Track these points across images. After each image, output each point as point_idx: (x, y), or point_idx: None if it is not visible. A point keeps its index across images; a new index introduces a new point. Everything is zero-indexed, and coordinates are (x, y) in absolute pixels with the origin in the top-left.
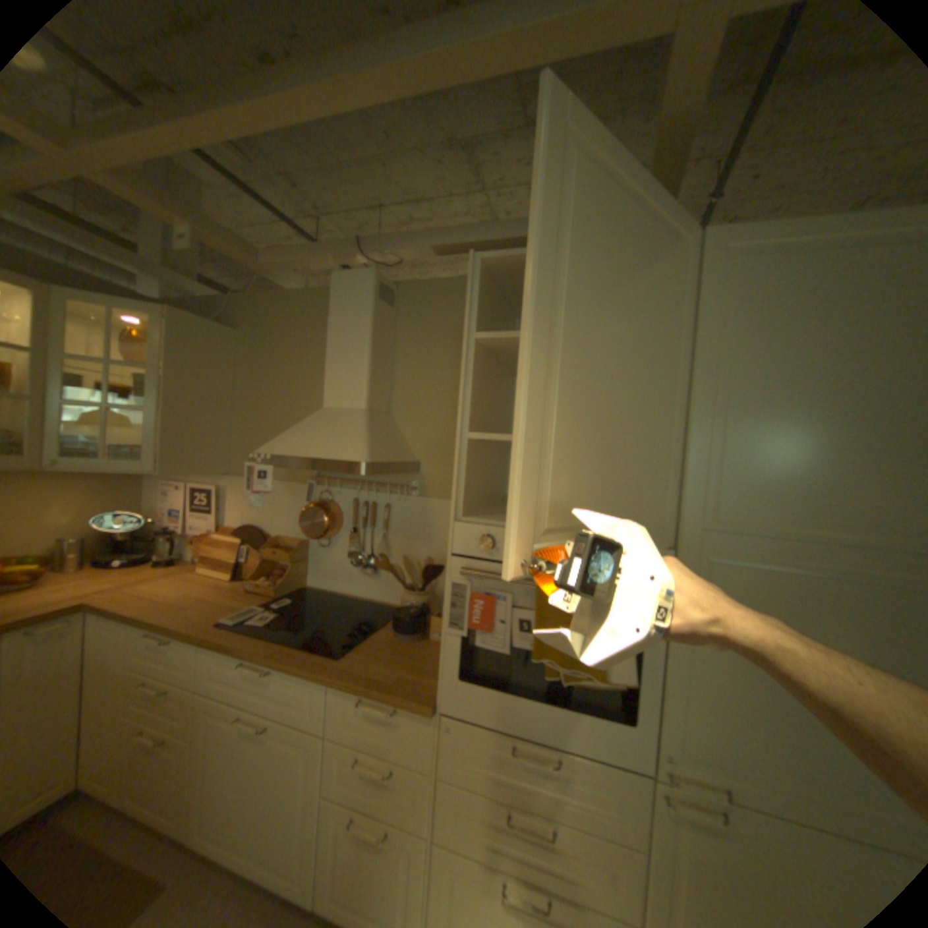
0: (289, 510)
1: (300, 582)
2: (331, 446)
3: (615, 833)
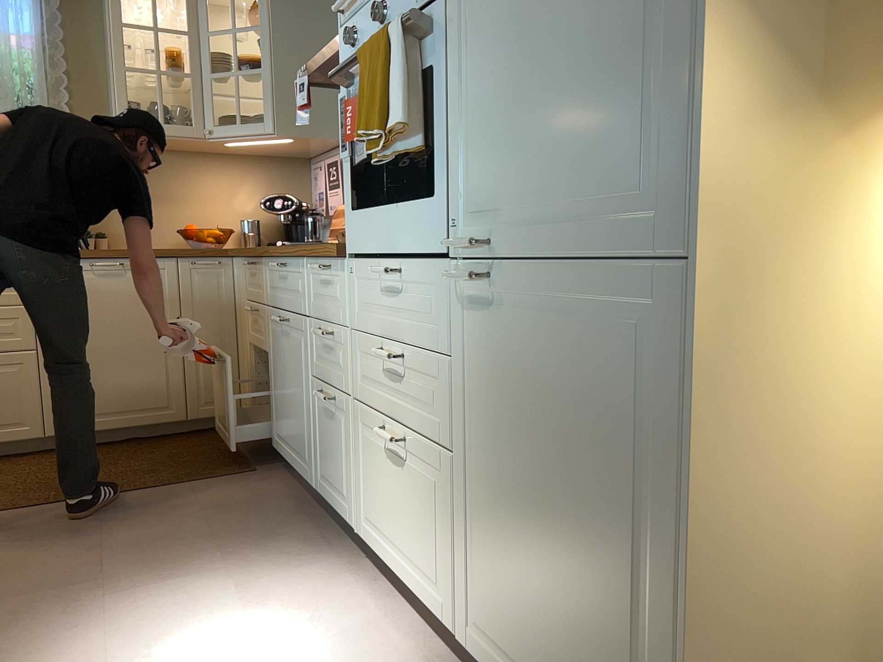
0: None
1: None
2: None
3: (437, 341)
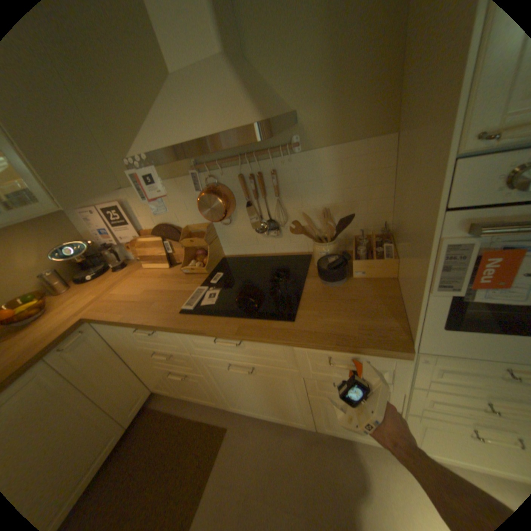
0: (185, 202)
1: (220, 254)
2: (206, 115)
3: None
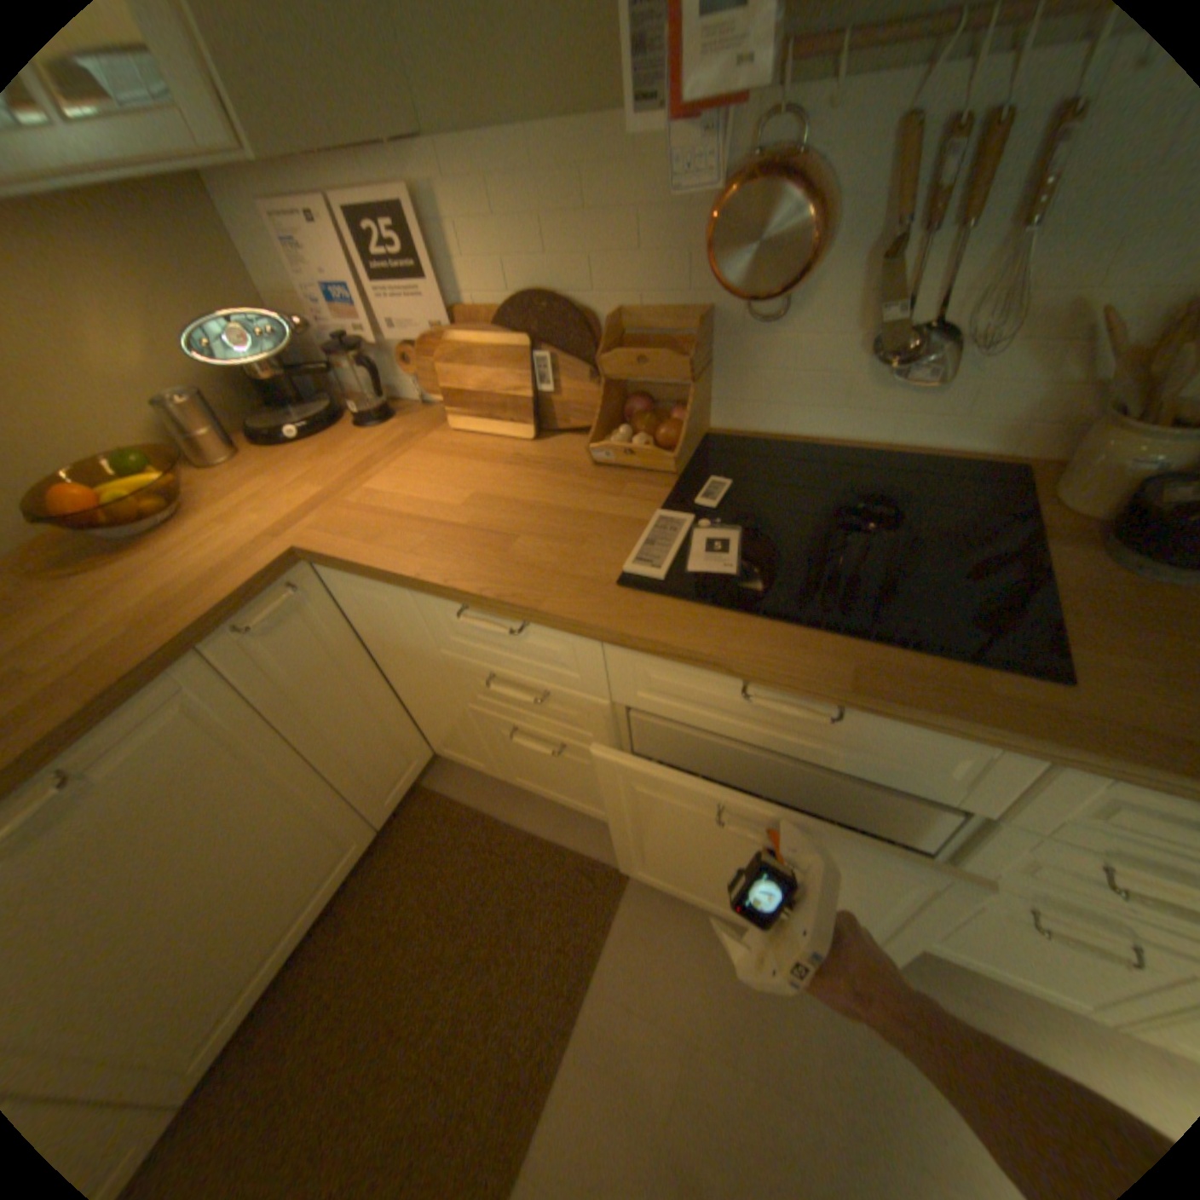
0: (642, 216)
1: (705, 419)
2: None
3: None
